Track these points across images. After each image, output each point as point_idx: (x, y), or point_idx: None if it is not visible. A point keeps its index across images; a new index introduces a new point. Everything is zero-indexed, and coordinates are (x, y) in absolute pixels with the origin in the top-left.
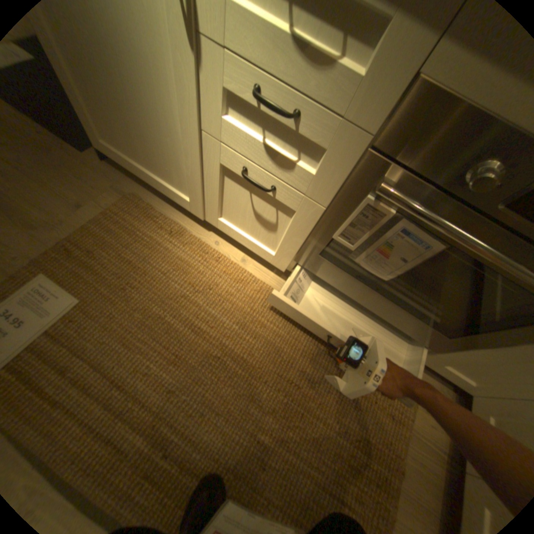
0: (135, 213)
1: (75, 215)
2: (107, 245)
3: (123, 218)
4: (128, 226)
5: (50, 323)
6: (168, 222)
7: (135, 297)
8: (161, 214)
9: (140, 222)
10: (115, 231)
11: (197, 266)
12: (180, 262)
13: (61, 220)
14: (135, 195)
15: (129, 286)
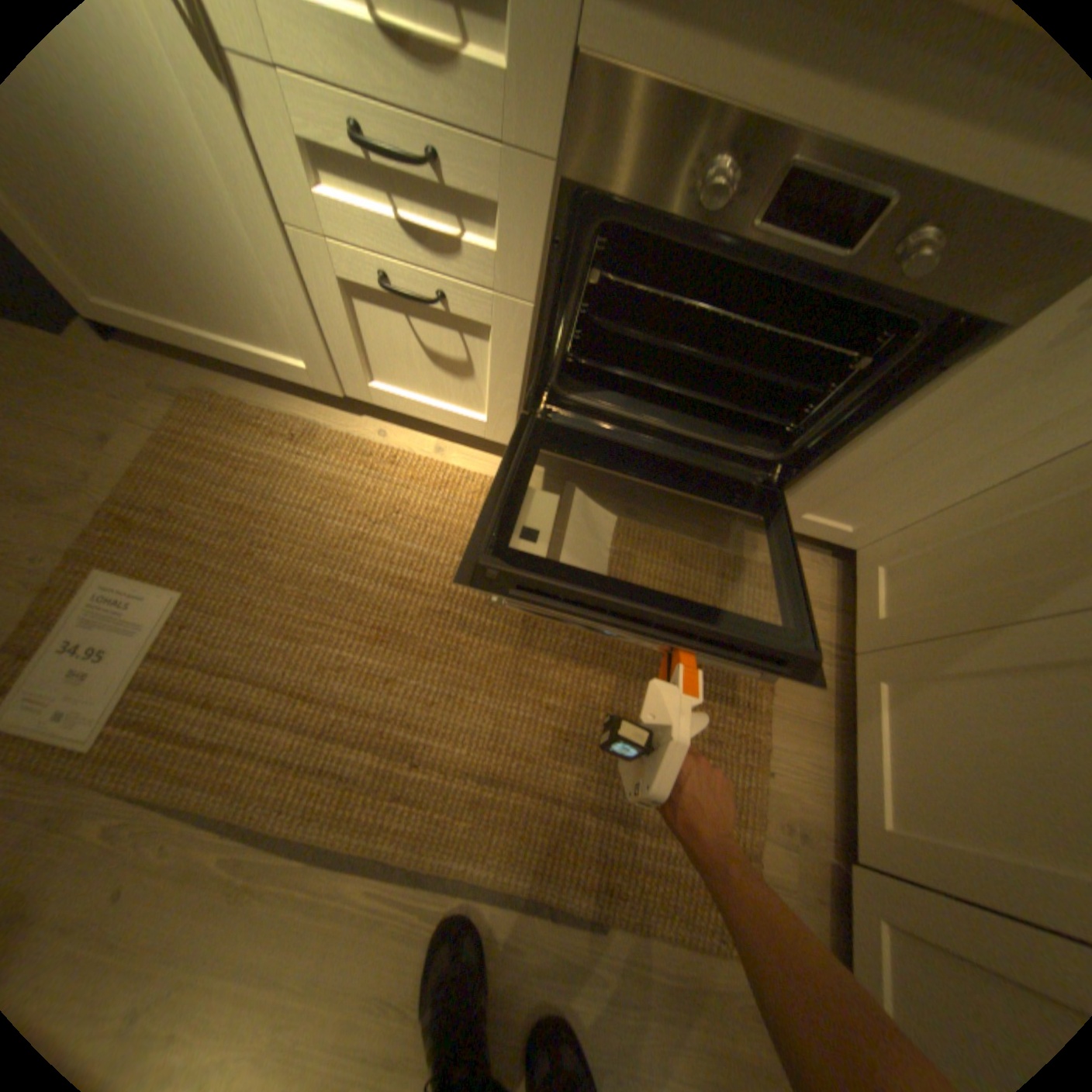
0: (212, 422)
1: (103, 455)
2: (187, 491)
3: (193, 435)
4: (209, 448)
5: (148, 640)
6: (278, 420)
7: (272, 561)
8: (260, 411)
9: (227, 434)
10: (189, 462)
11: (359, 481)
12: (327, 483)
13: (81, 470)
14: (198, 388)
15: (255, 547)
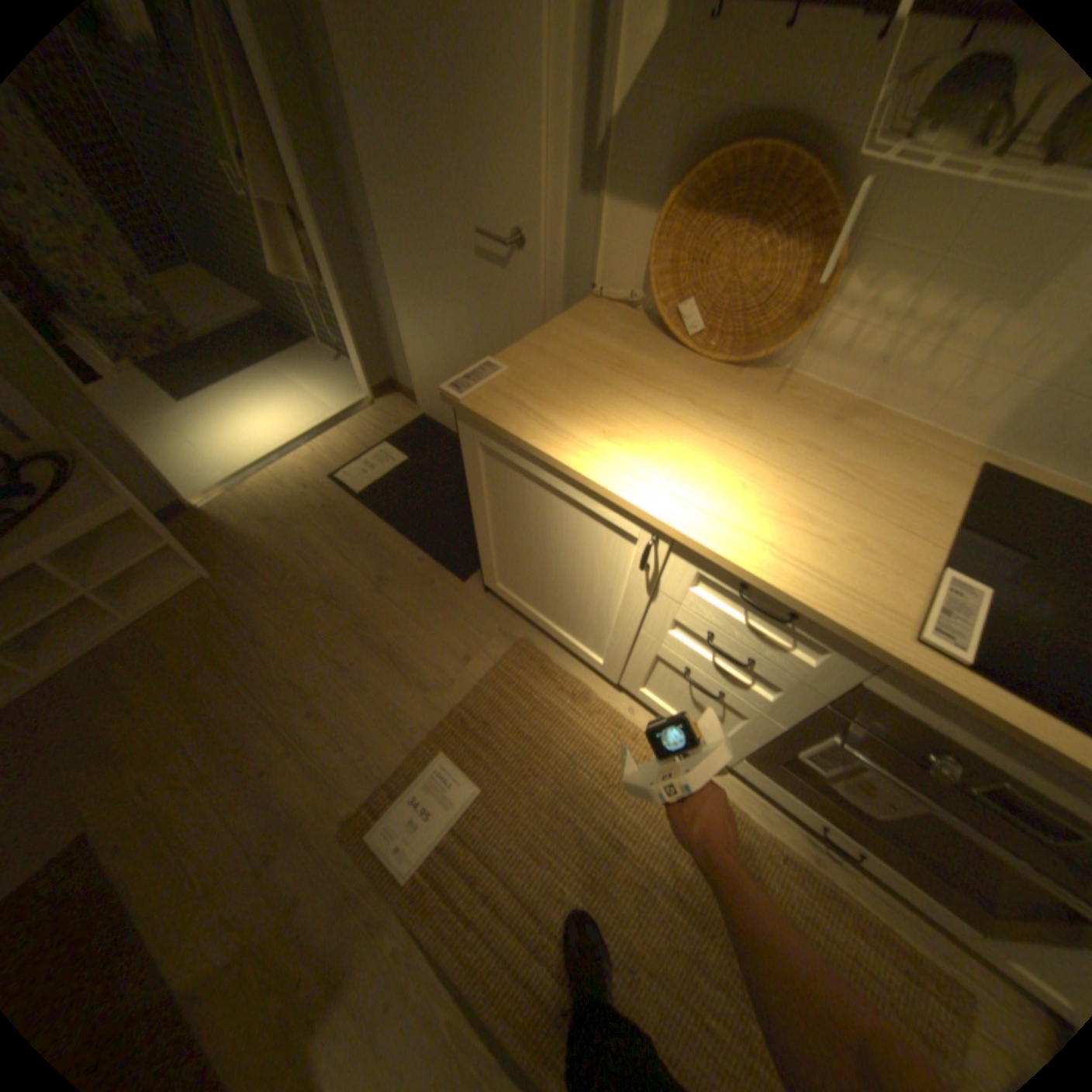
0: (529, 669)
1: (465, 672)
2: (503, 715)
3: (517, 675)
4: (523, 688)
5: (455, 819)
6: (568, 681)
7: (539, 790)
8: (559, 669)
9: (536, 681)
10: (510, 695)
11: (609, 748)
12: (587, 741)
13: (451, 678)
14: (528, 642)
15: (531, 774)
